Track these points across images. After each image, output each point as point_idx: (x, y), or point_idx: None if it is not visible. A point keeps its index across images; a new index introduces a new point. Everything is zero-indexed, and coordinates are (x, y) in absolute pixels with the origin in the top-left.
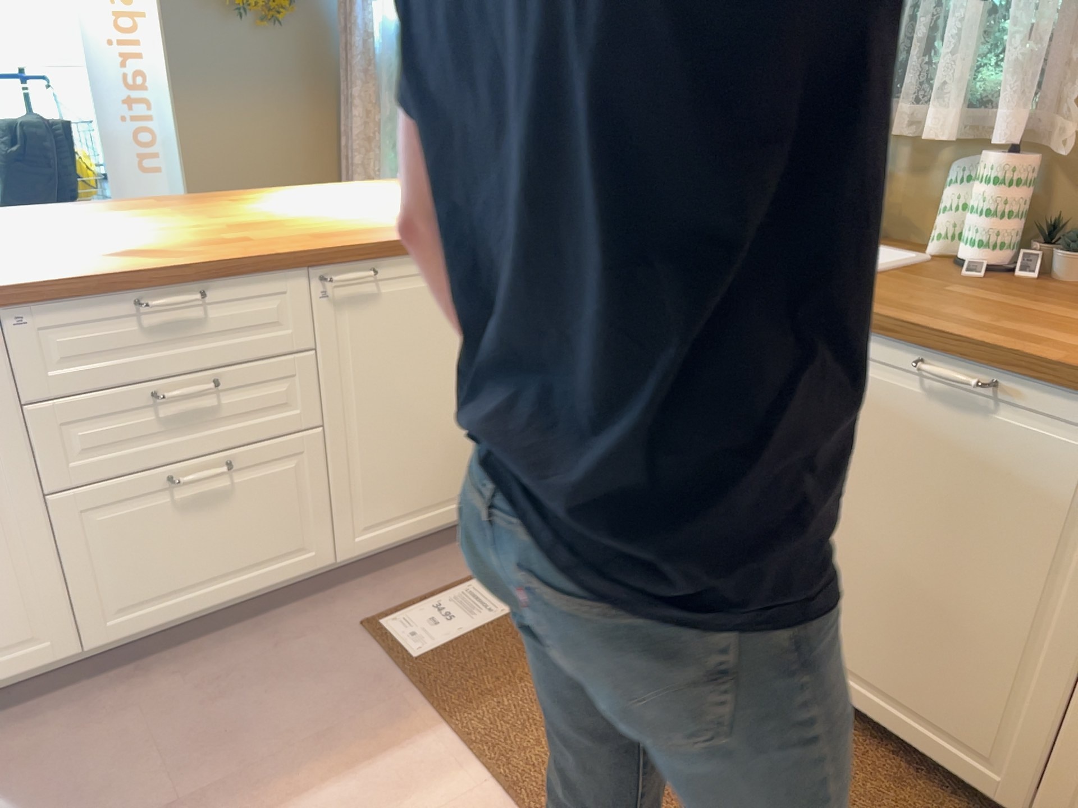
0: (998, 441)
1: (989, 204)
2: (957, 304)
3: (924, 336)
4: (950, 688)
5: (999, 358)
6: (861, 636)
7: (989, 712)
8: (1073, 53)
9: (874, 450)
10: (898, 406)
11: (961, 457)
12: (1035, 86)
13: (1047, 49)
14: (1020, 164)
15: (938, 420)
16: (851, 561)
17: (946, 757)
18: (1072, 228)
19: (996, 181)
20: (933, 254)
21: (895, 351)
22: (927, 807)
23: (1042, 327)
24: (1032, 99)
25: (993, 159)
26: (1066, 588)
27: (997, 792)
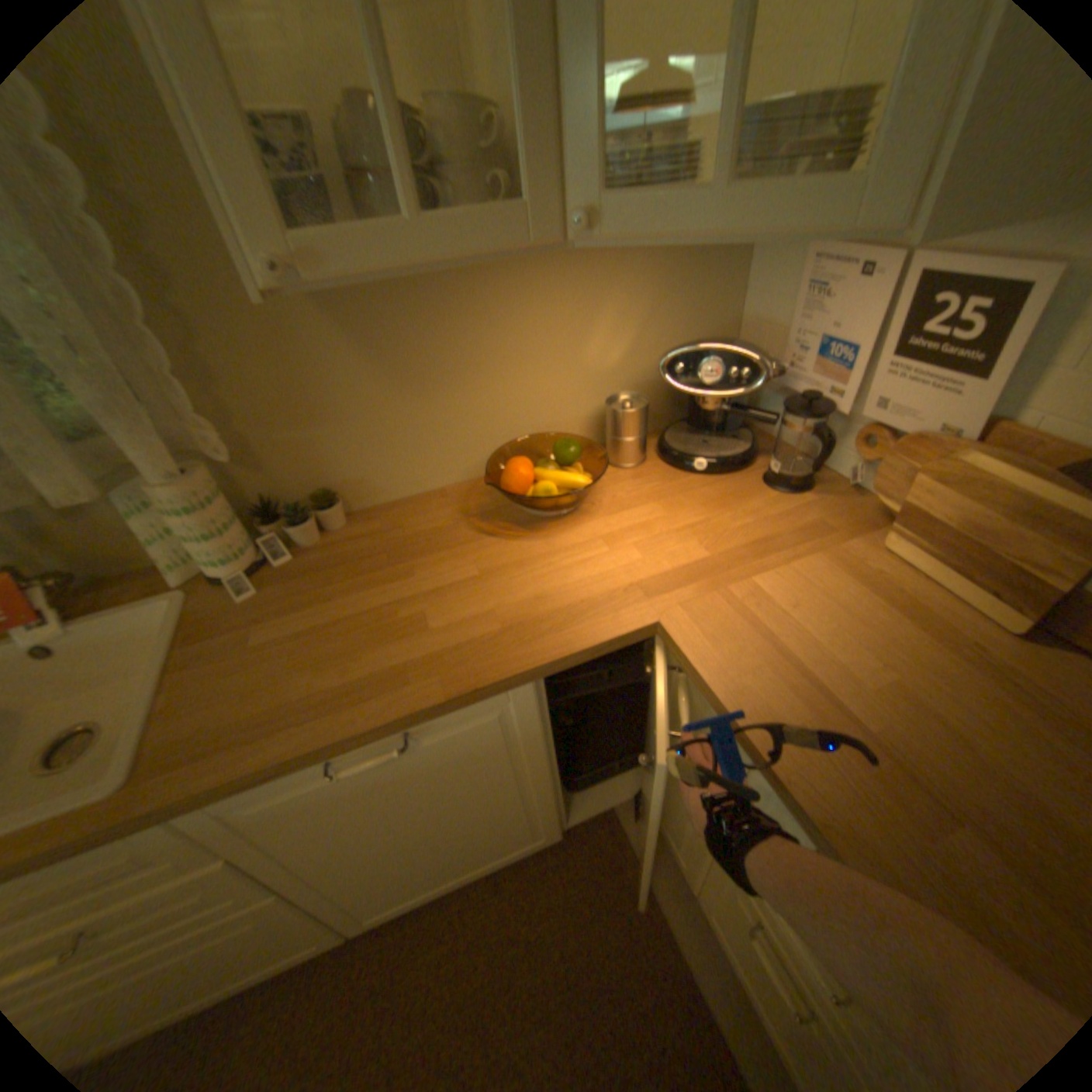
0: (432, 755)
1: (198, 527)
2: (283, 665)
3: (313, 756)
4: (491, 846)
5: (396, 727)
6: (419, 878)
7: (519, 834)
8: (140, 352)
9: (335, 824)
10: (330, 795)
11: (411, 778)
12: (140, 409)
13: (112, 361)
14: (194, 481)
15: (374, 777)
16: (377, 868)
17: (509, 861)
18: (275, 494)
19: (184, 506)
20: (177, 581)
21: (289, 776)
22: (517, 883)
23: (374, 641)
24: (147, 420)
25: (160, 488)
26: (525, 771)
27: (543, 846)
